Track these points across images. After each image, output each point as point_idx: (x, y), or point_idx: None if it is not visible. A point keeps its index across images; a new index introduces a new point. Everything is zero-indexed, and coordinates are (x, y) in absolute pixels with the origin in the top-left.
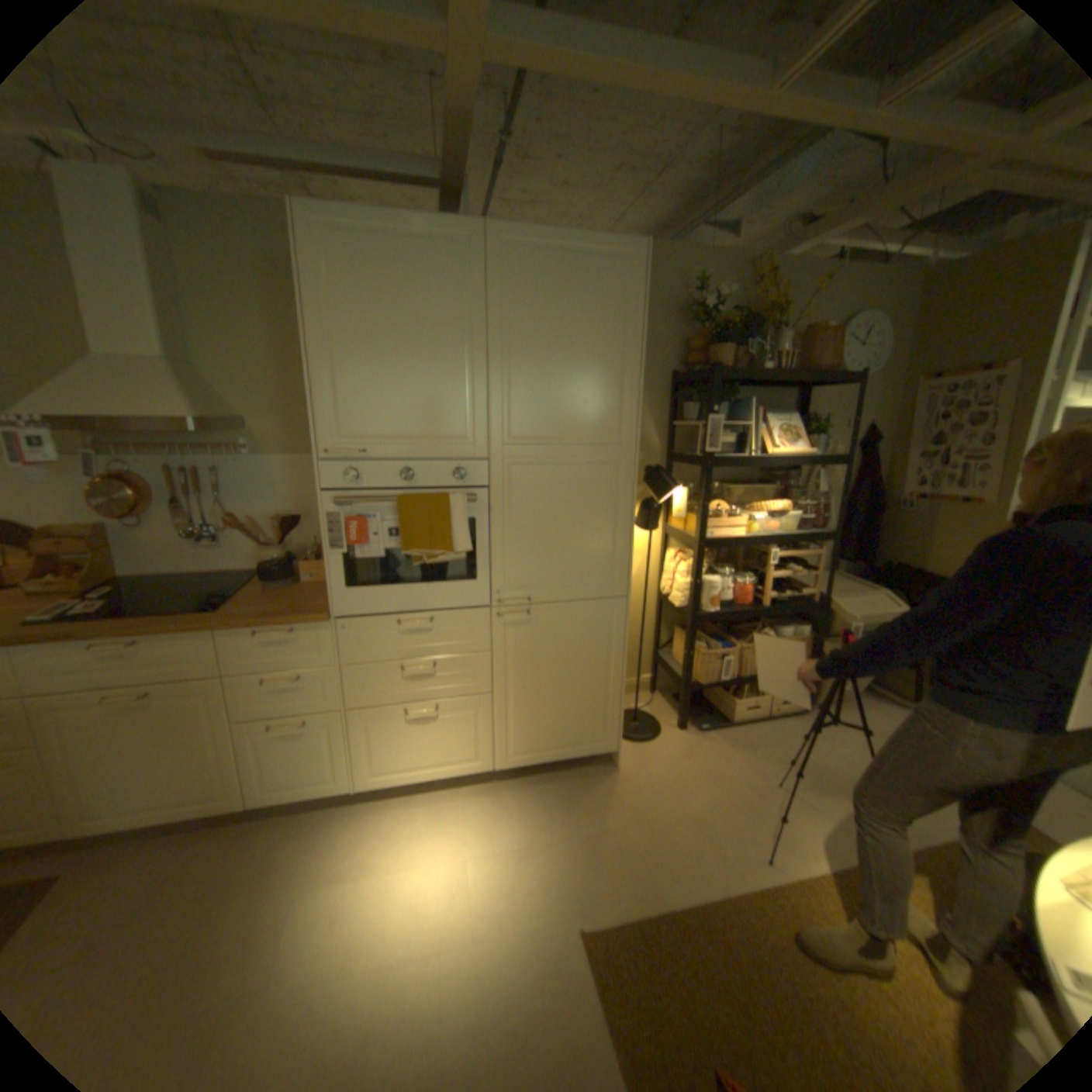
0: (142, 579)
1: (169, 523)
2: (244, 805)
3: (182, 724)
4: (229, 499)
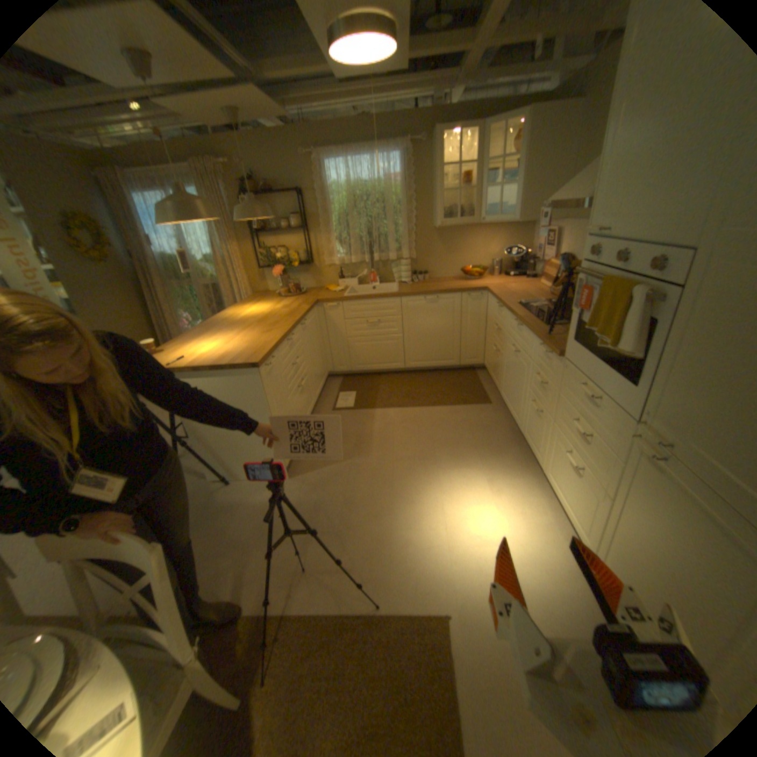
0: None
1: None
2: (521, 431)
3: (520, 374)
4: None
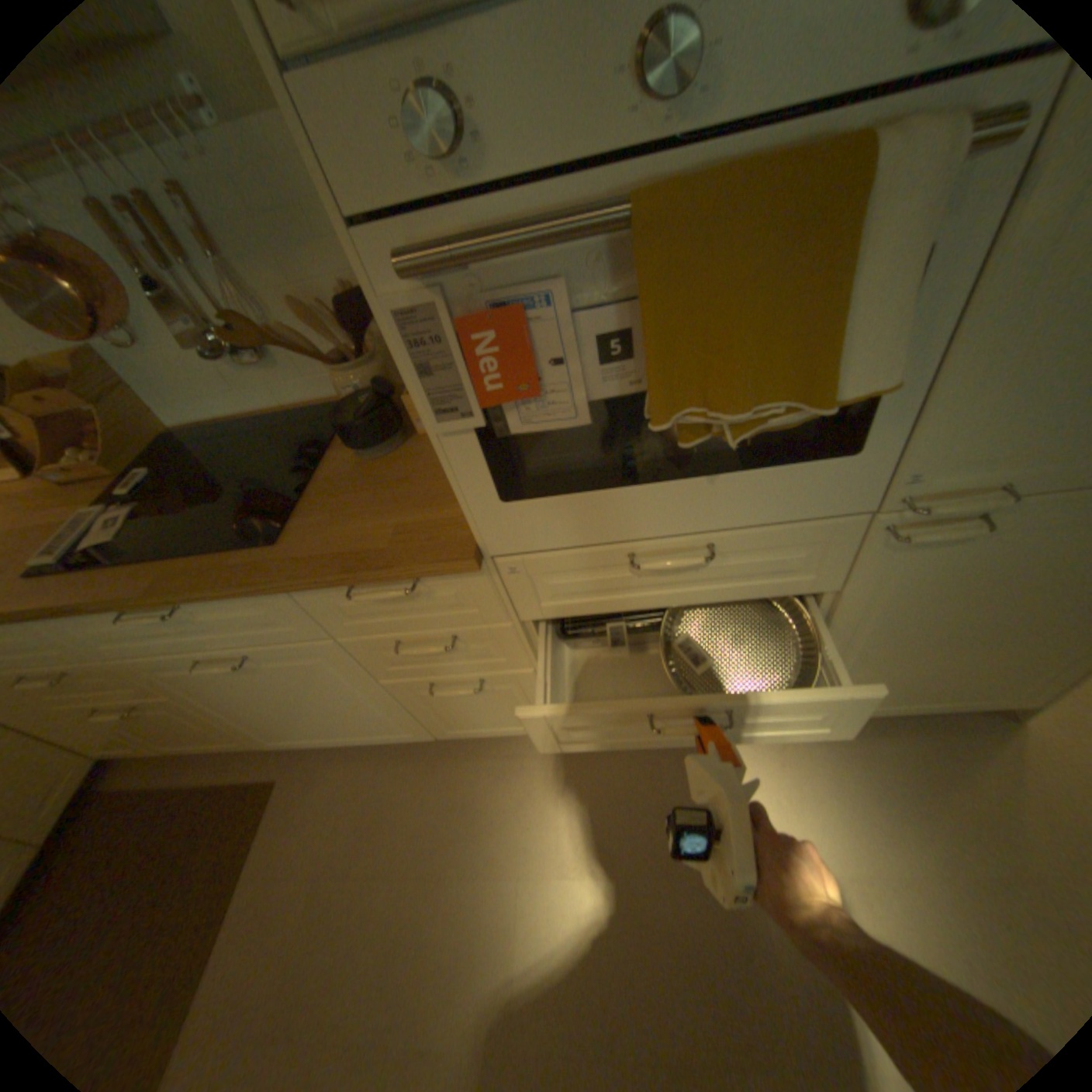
0: (197, 427)
1: (174, 327)
2: (432, 737)
3: (312, 681)
4: (239, 256)
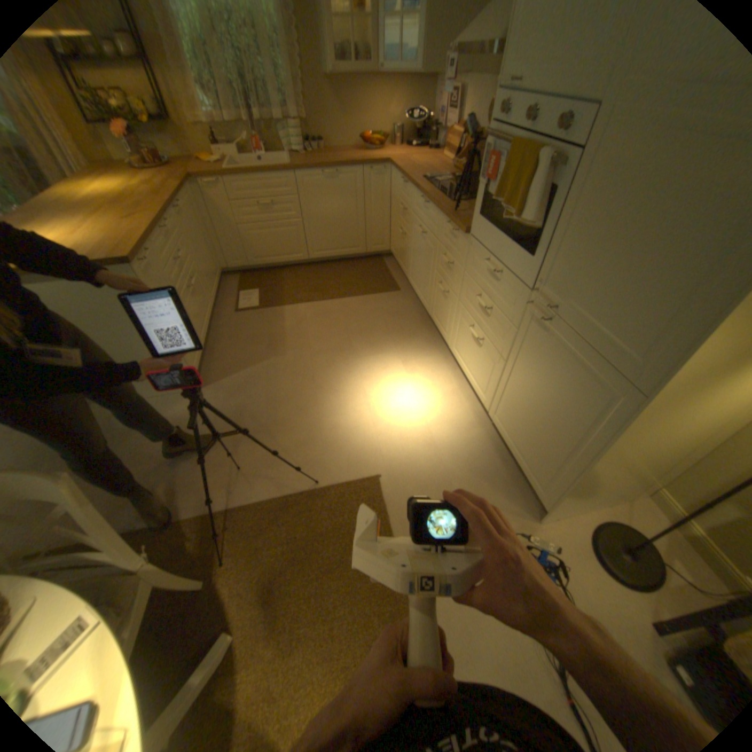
0: None
1: None
2: (429, 314)
3: (427, 257)
4: None
